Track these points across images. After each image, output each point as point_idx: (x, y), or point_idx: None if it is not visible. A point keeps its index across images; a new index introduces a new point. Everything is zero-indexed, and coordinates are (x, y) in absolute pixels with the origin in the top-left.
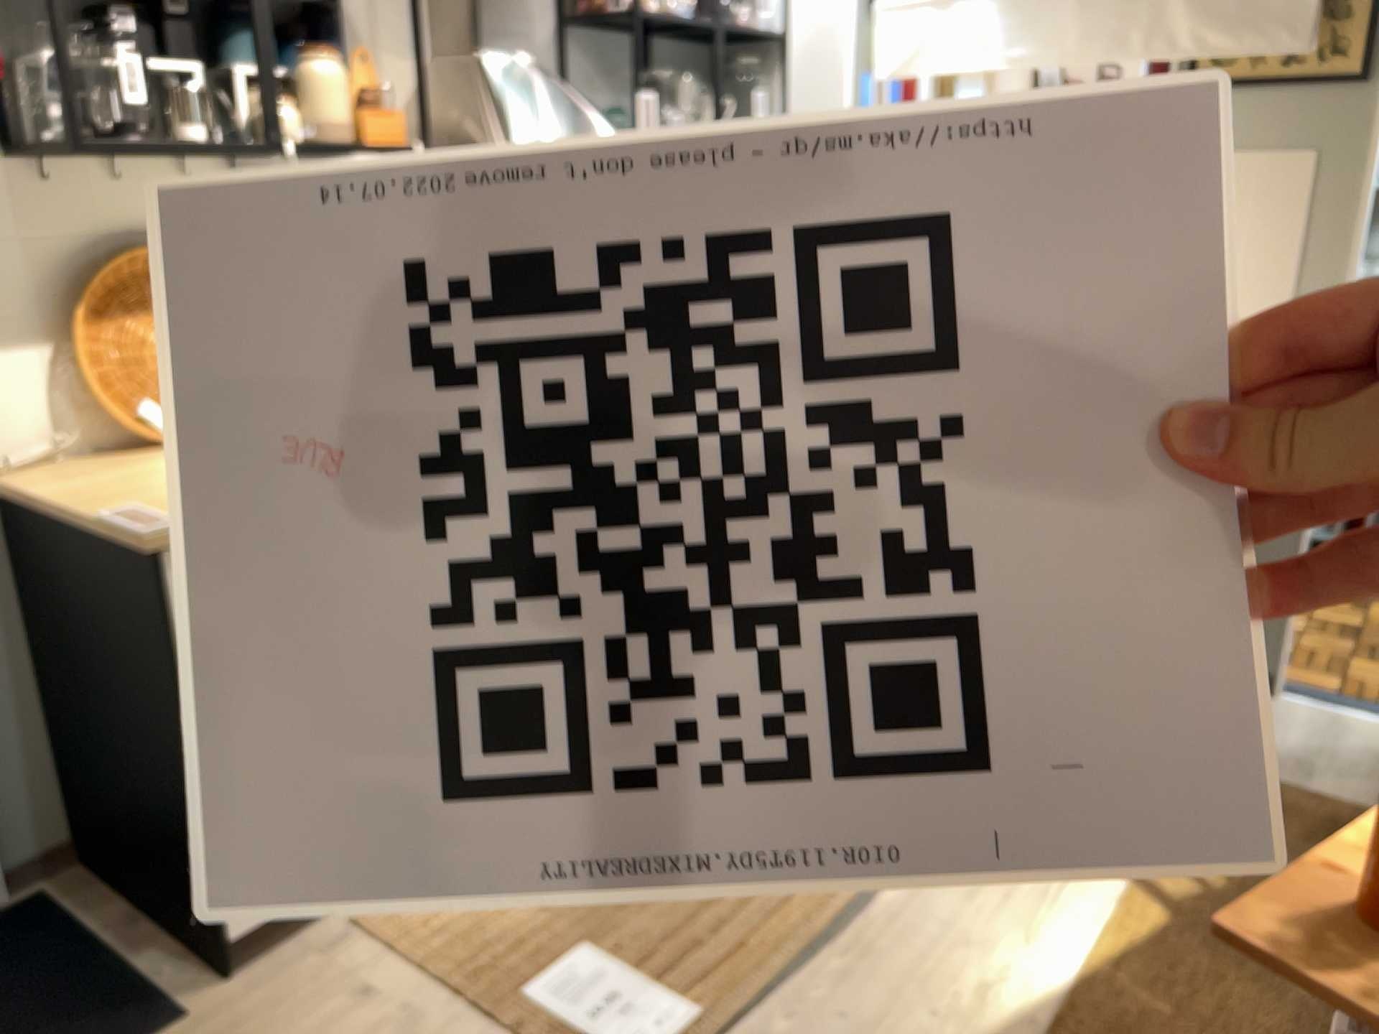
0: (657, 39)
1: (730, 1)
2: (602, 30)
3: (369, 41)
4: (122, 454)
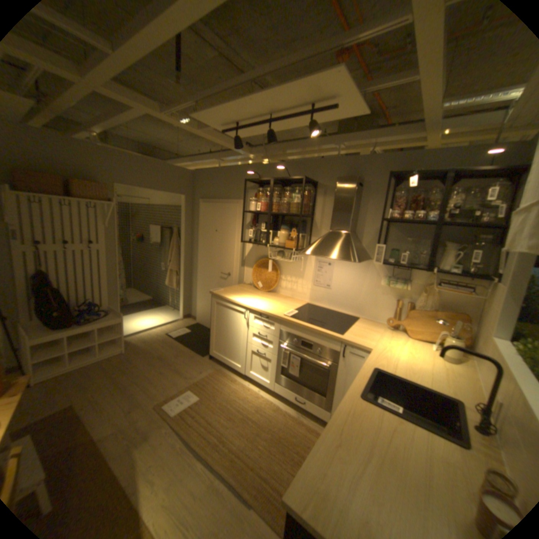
0: (448, 227)
1: (460, 212)
2: (409, 224)
3: (319, 227)
4: (255, 288)
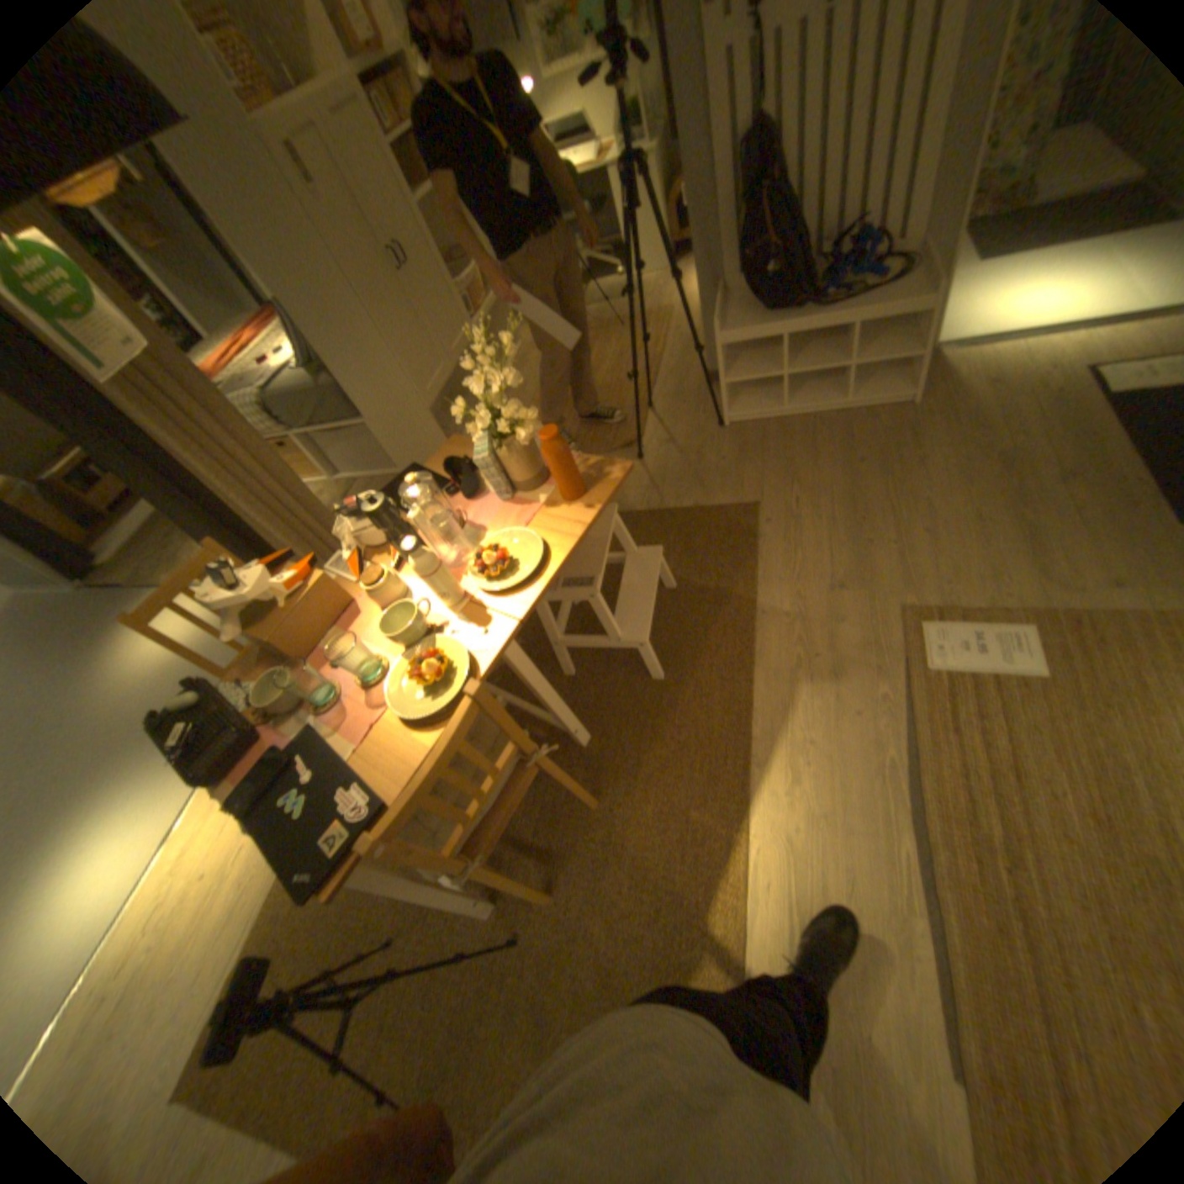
0: None
1: None
2: None
3: None
4: None
